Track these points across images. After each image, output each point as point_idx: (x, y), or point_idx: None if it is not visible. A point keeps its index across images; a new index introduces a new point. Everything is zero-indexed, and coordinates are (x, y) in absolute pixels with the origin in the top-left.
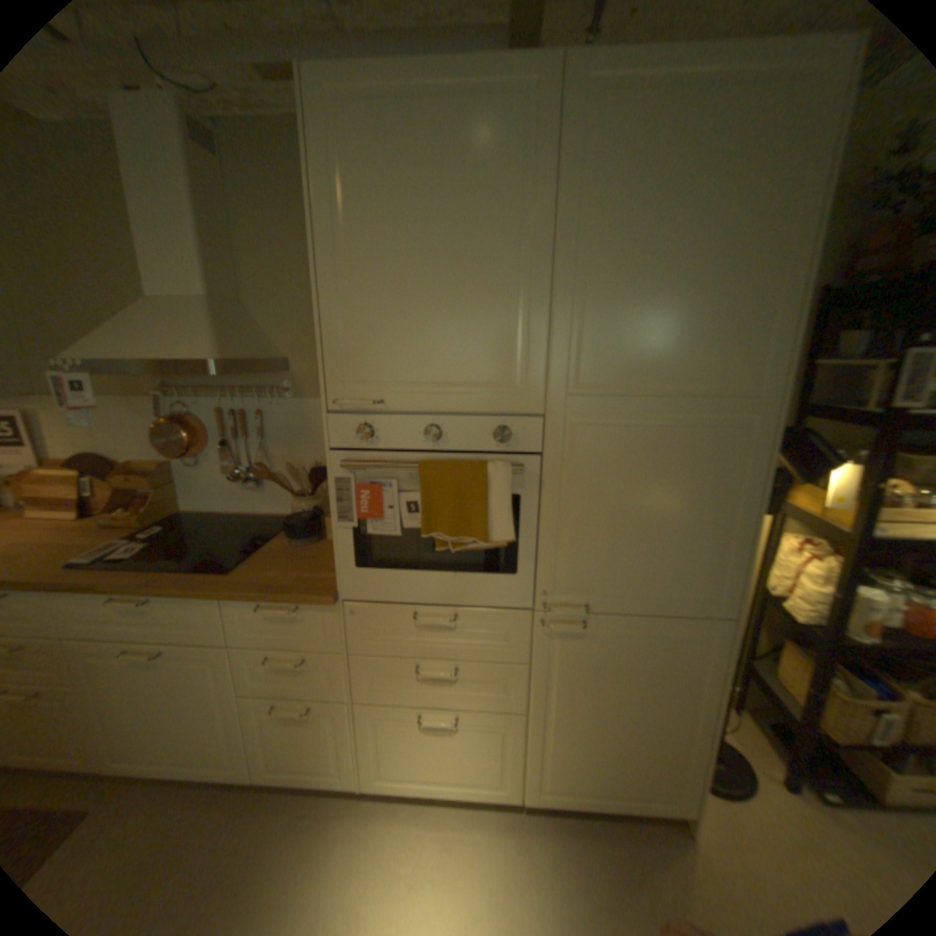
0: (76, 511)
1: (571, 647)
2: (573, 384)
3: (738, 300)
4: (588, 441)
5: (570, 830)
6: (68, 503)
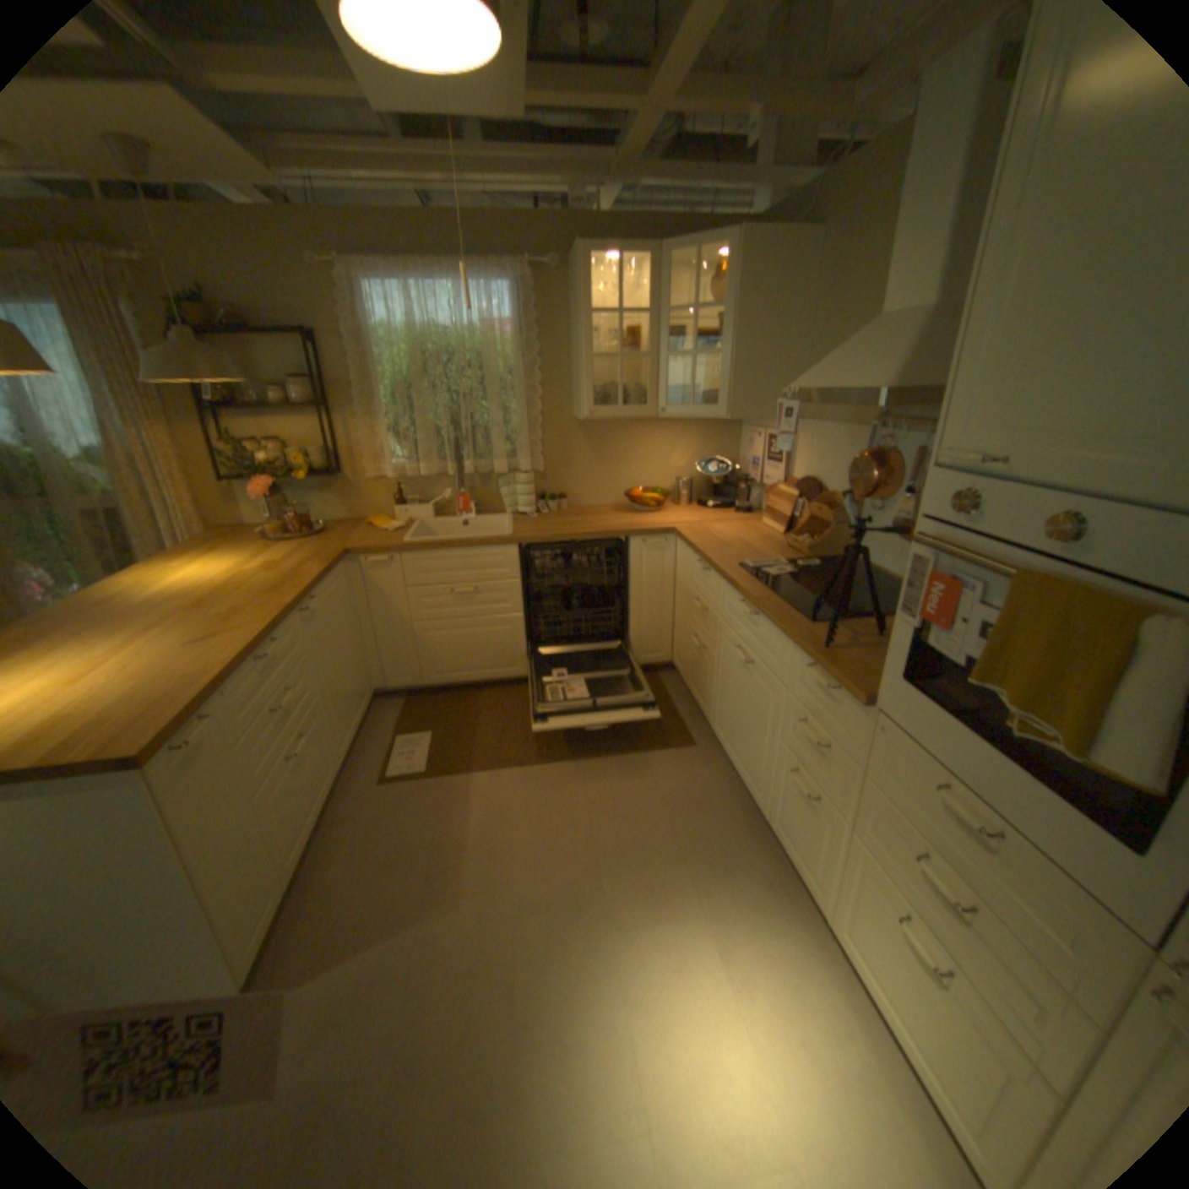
0: (784, 528)
1: None
2: None
3: None
4: None
5: None
6: (782, 519)
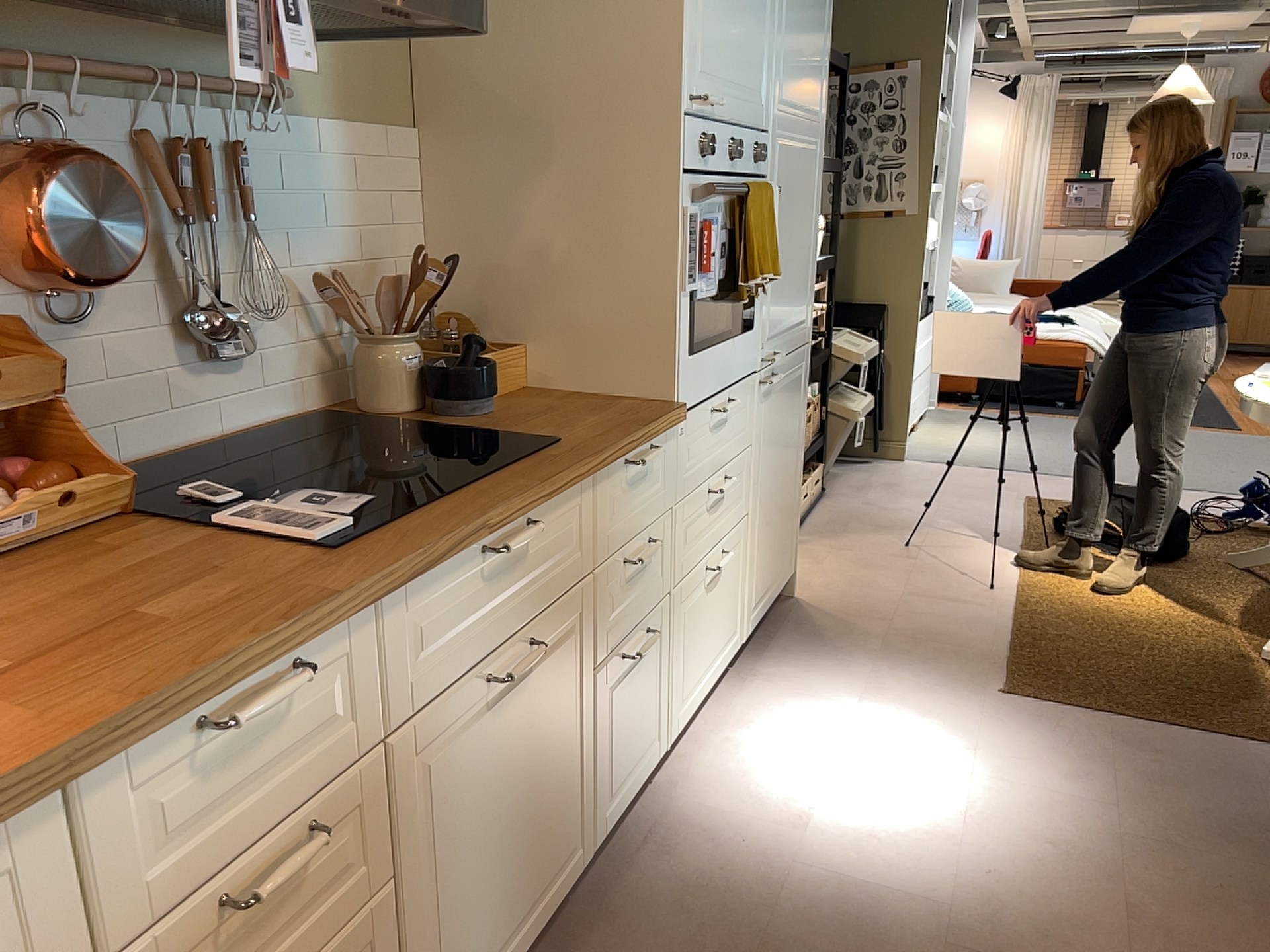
0: None
1: (768, 406)
2: (779, 102)
3: (819, 38)
4: (782, 165)
5: (756, 648)
6: None
